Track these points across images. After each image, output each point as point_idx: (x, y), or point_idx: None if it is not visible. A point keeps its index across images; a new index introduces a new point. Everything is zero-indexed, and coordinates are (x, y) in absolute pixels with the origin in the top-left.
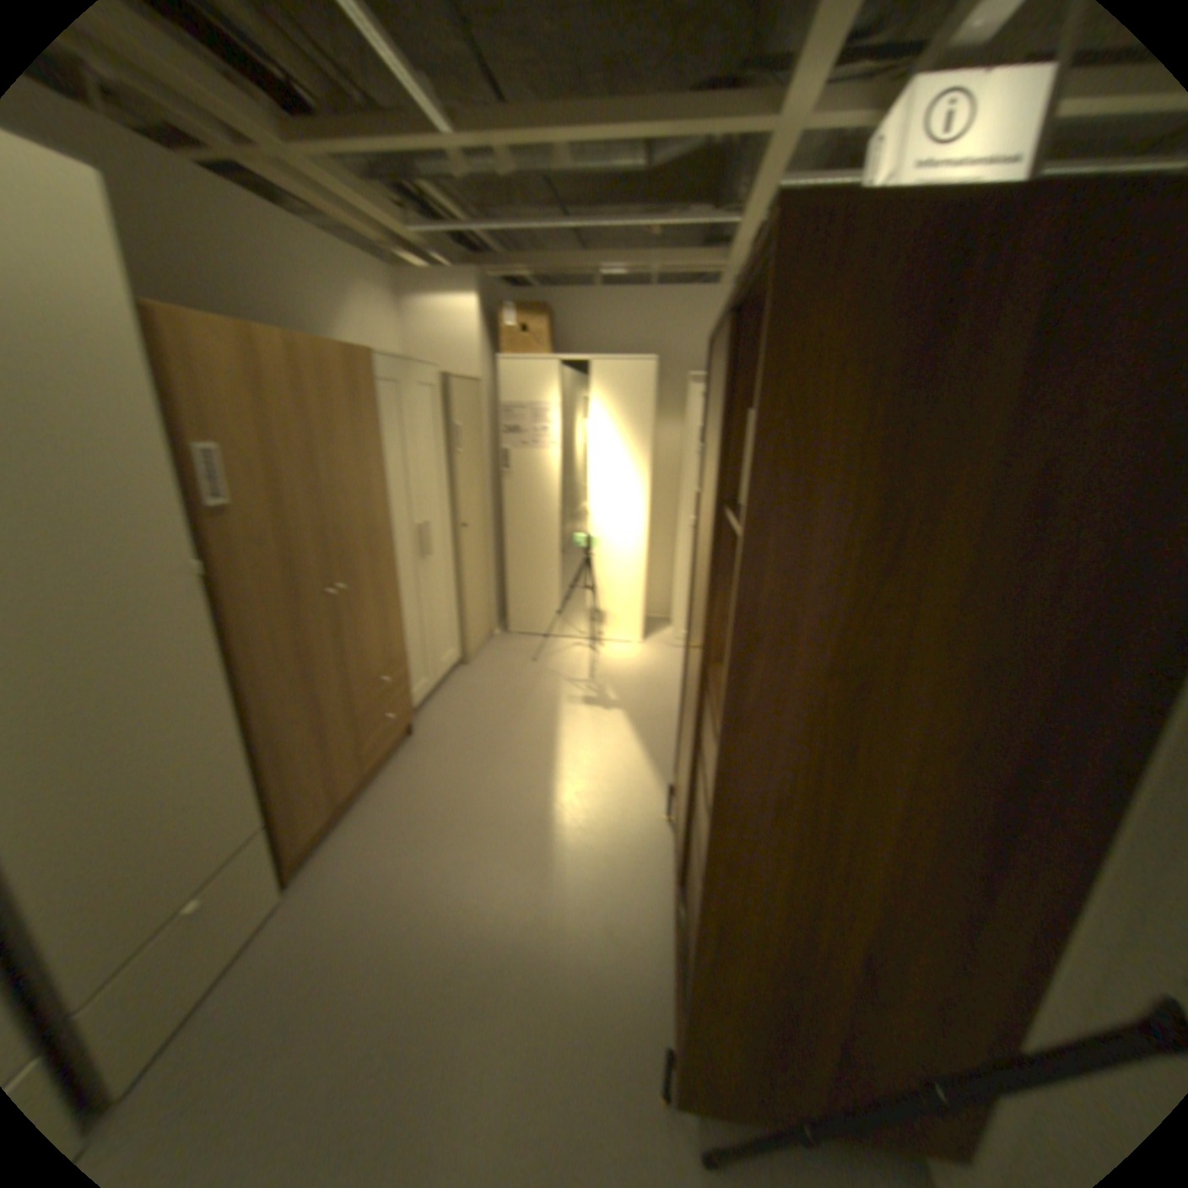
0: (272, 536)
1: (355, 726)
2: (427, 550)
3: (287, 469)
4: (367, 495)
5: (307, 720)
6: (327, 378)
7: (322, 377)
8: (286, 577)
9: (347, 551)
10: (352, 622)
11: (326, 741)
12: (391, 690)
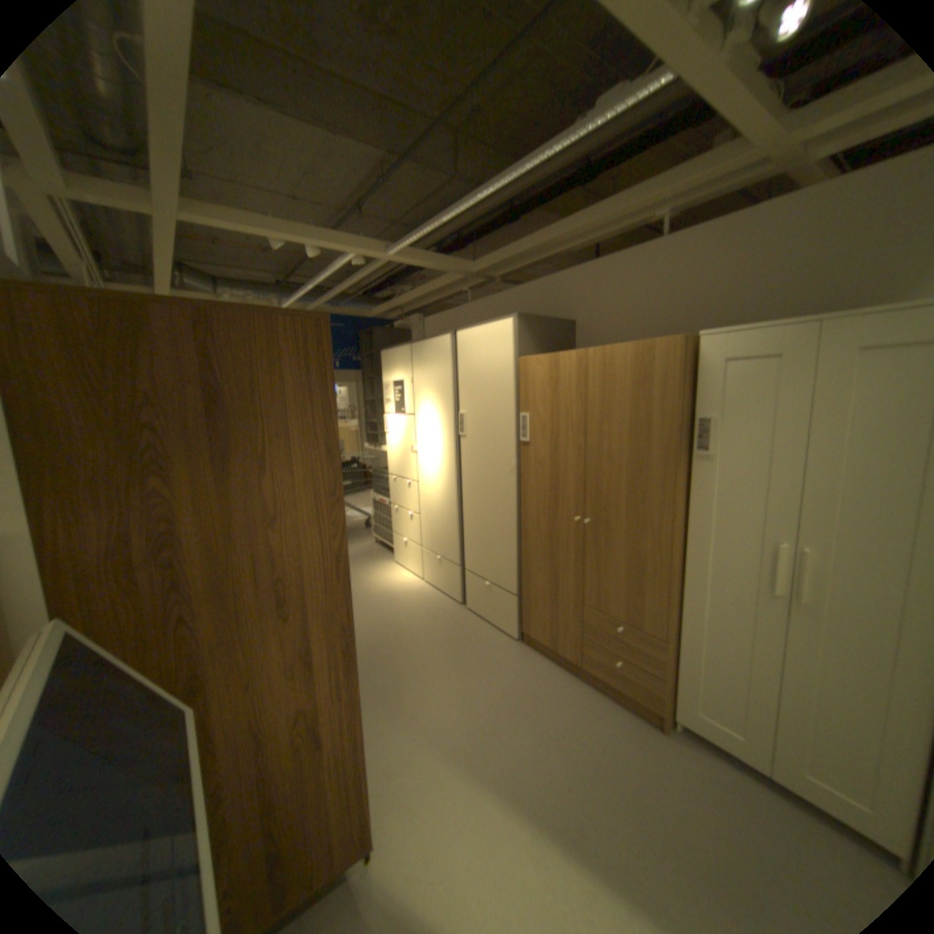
0: (552, 468)
1: (587, 631)
2: (804, 596)
3: (568, 434)
4: (646, 471)
5: (552, 582)
6: (617, 374)
7: (612, 374)
8: (555, 494)
9: (609, 505)
10: (603, 560)
11: (562, 610)
12: (639, 658)
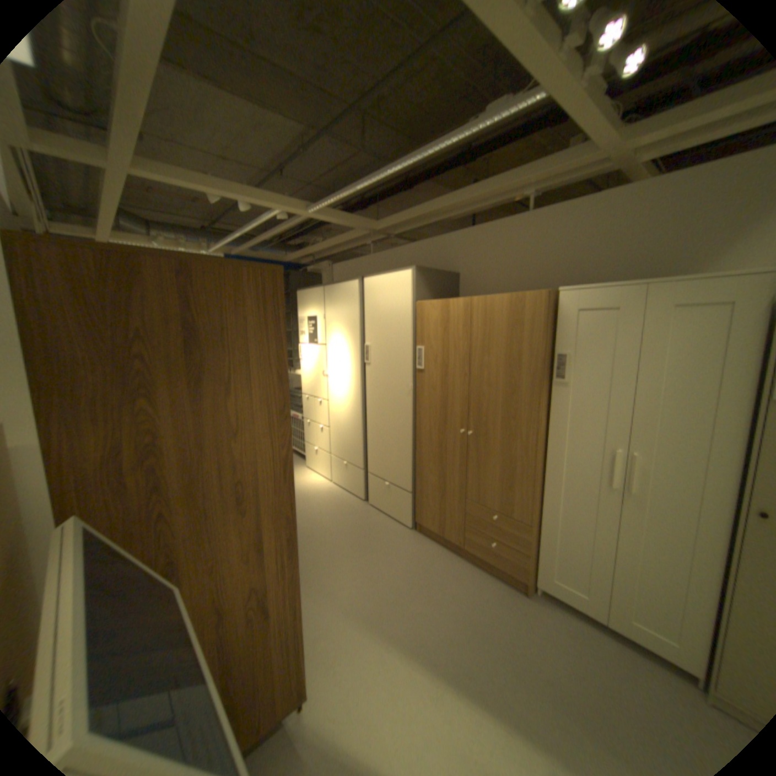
0: (442, 391)
1: (469, 520)
2: (633, 488)
3: (456, 364)
4: (517, 394)
5: (441, 482)
6: (495, 318)
7: (491, 318)
8: (445, 411)
9: (487, 421)
10: (482, 463)
11: (449, 504)
12: (509, 539)
